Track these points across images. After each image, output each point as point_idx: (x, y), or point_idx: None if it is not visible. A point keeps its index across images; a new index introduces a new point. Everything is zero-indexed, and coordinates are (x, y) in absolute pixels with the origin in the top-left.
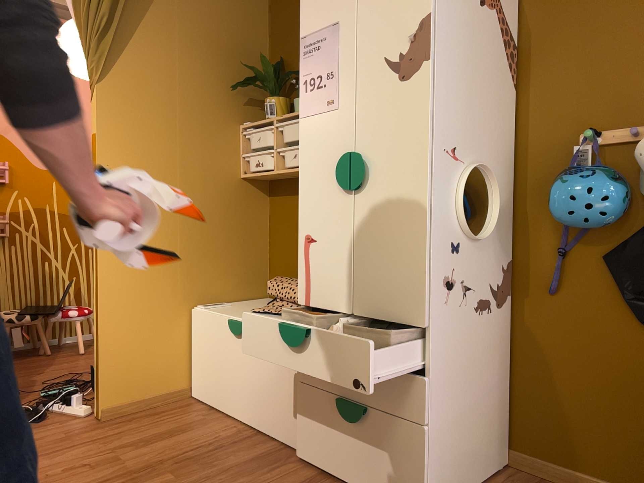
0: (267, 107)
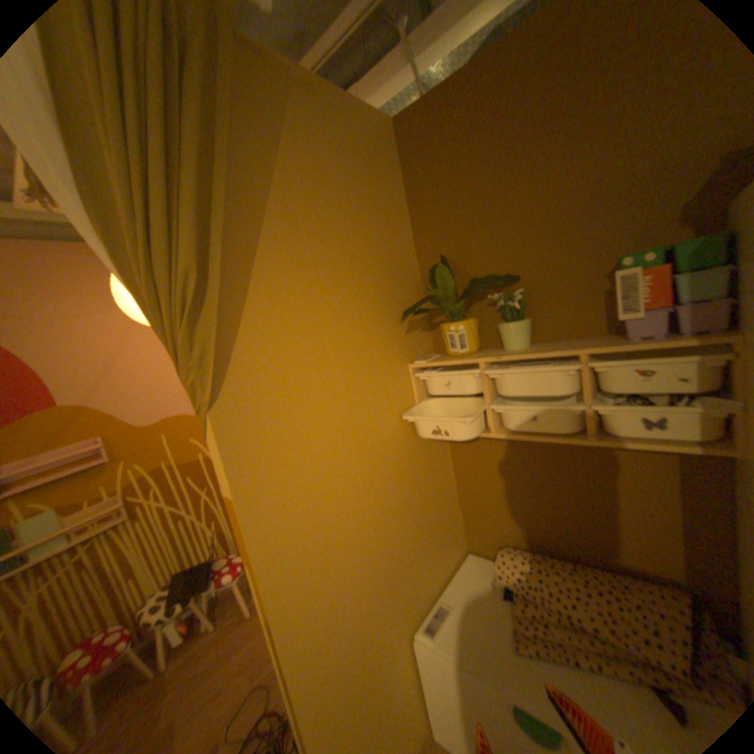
0: (453, 337)
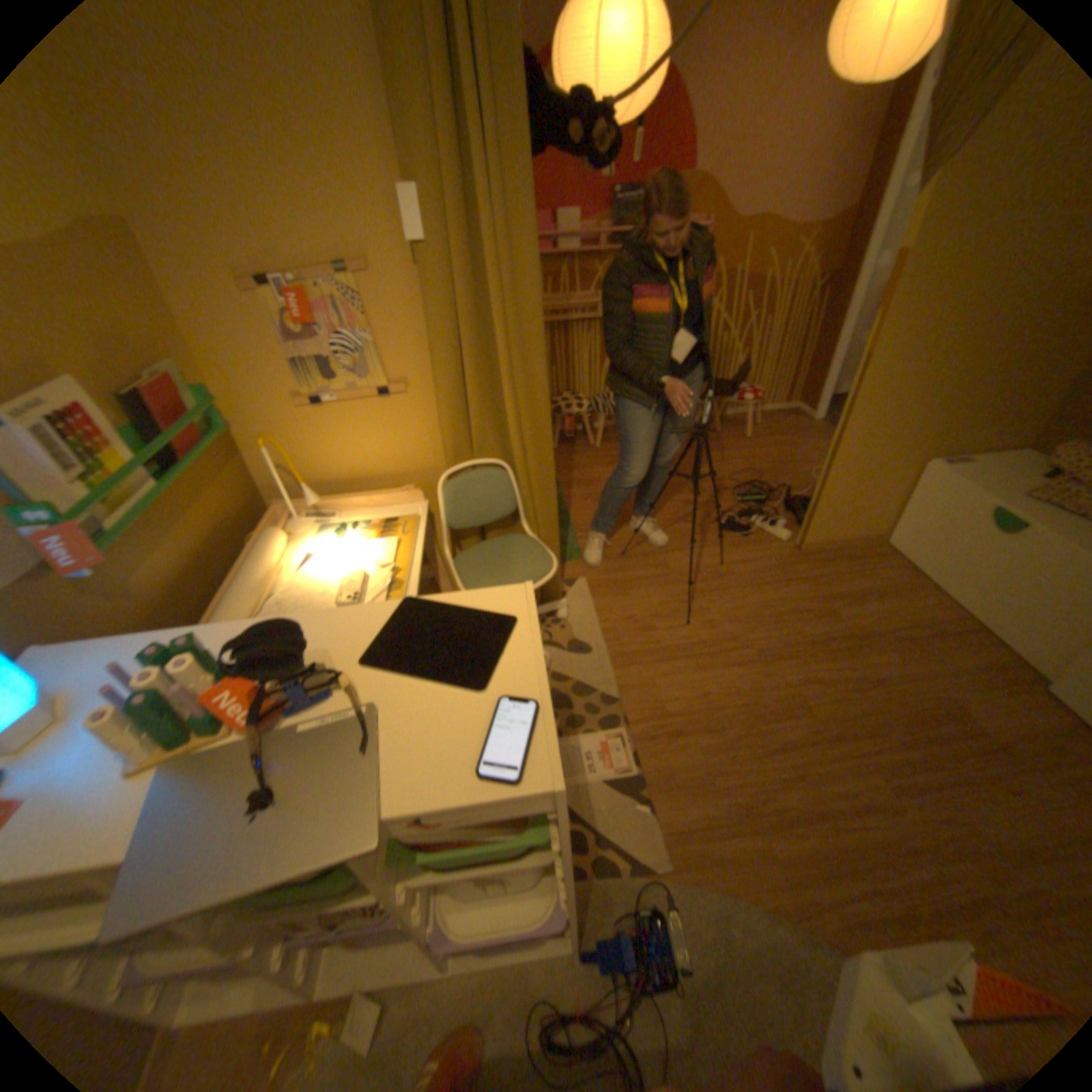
0: None
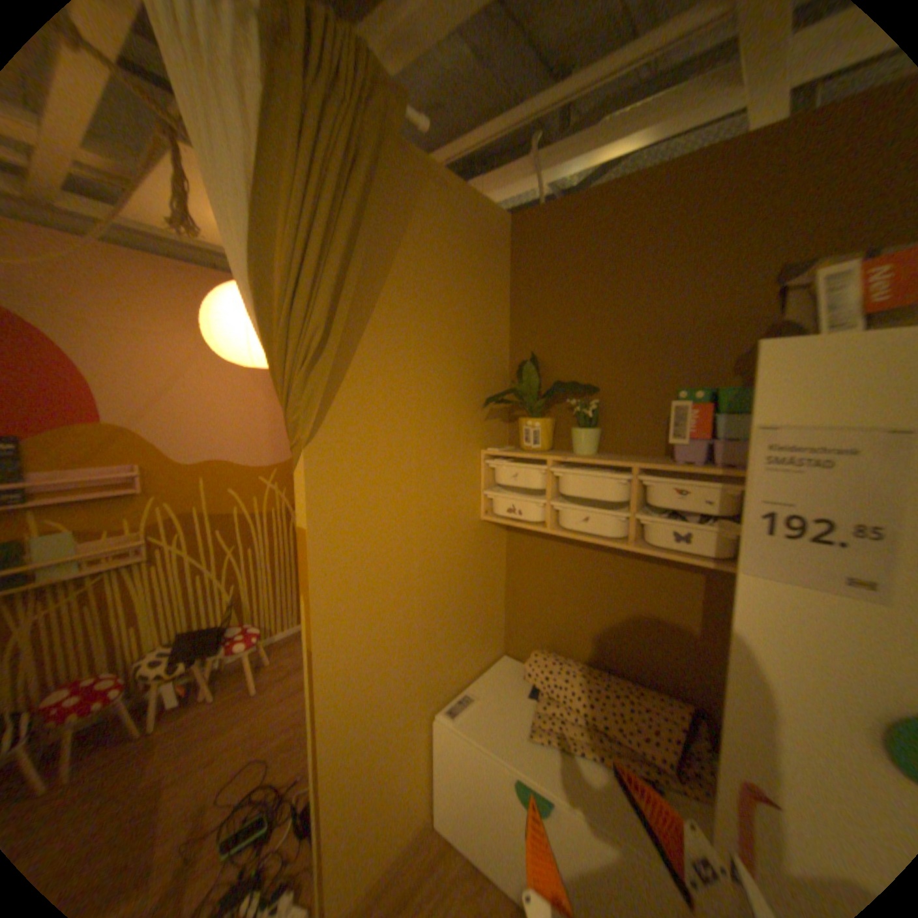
0: (528, 432)
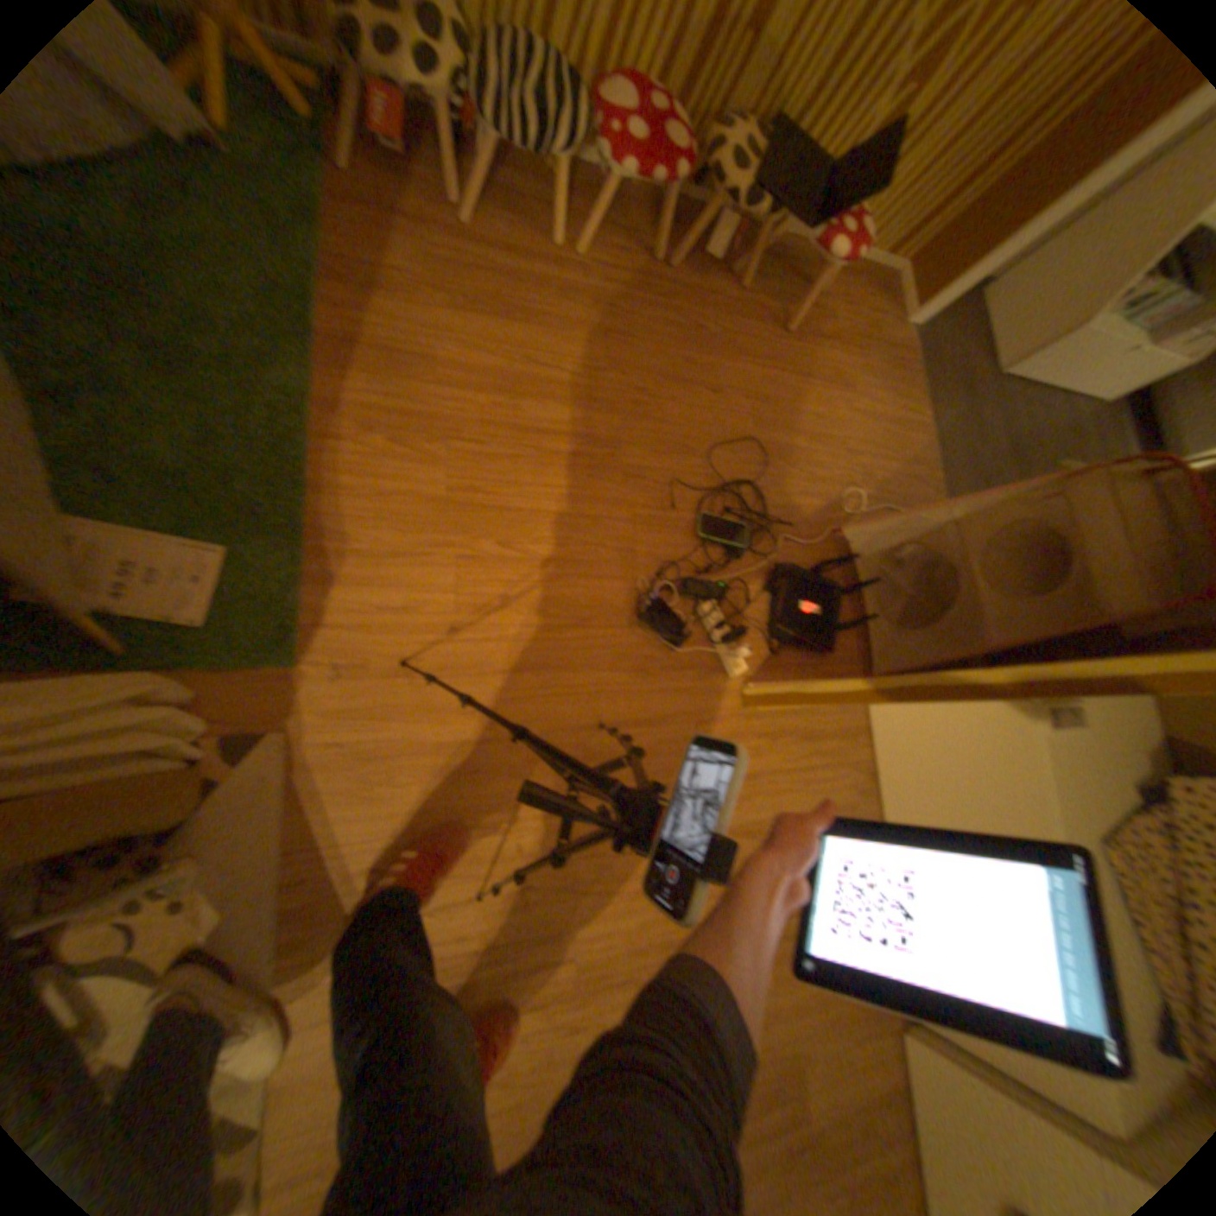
0: None
